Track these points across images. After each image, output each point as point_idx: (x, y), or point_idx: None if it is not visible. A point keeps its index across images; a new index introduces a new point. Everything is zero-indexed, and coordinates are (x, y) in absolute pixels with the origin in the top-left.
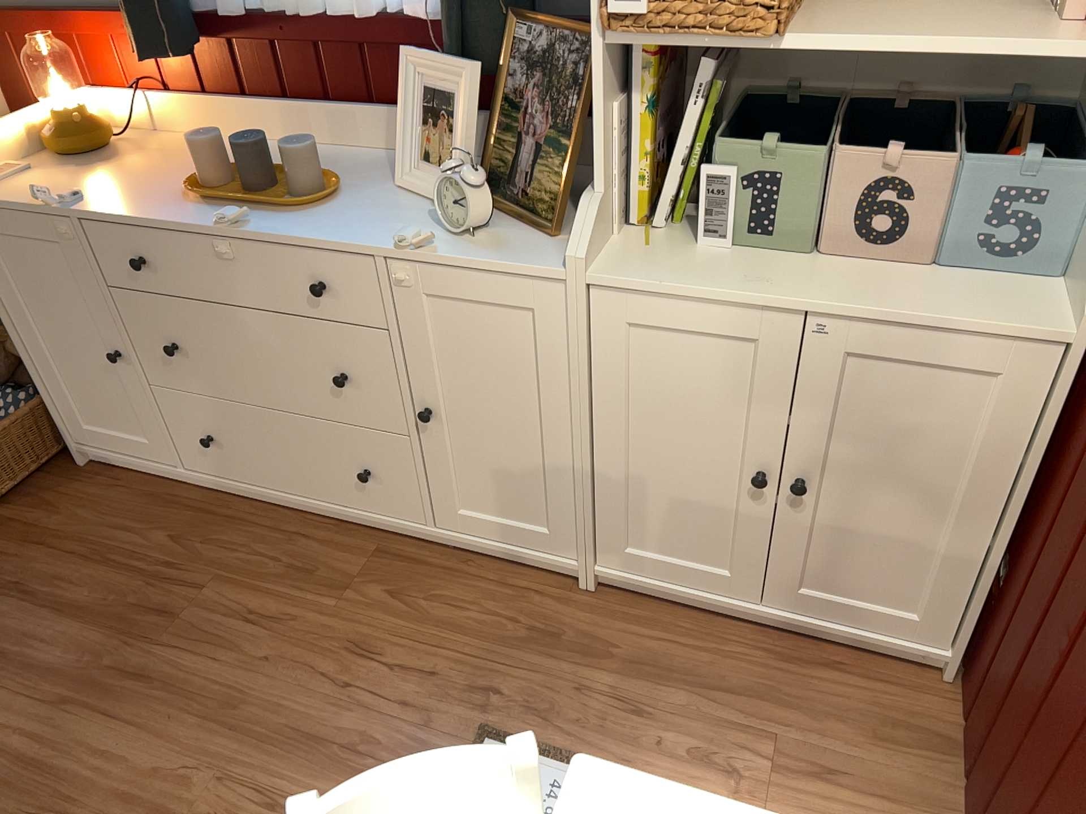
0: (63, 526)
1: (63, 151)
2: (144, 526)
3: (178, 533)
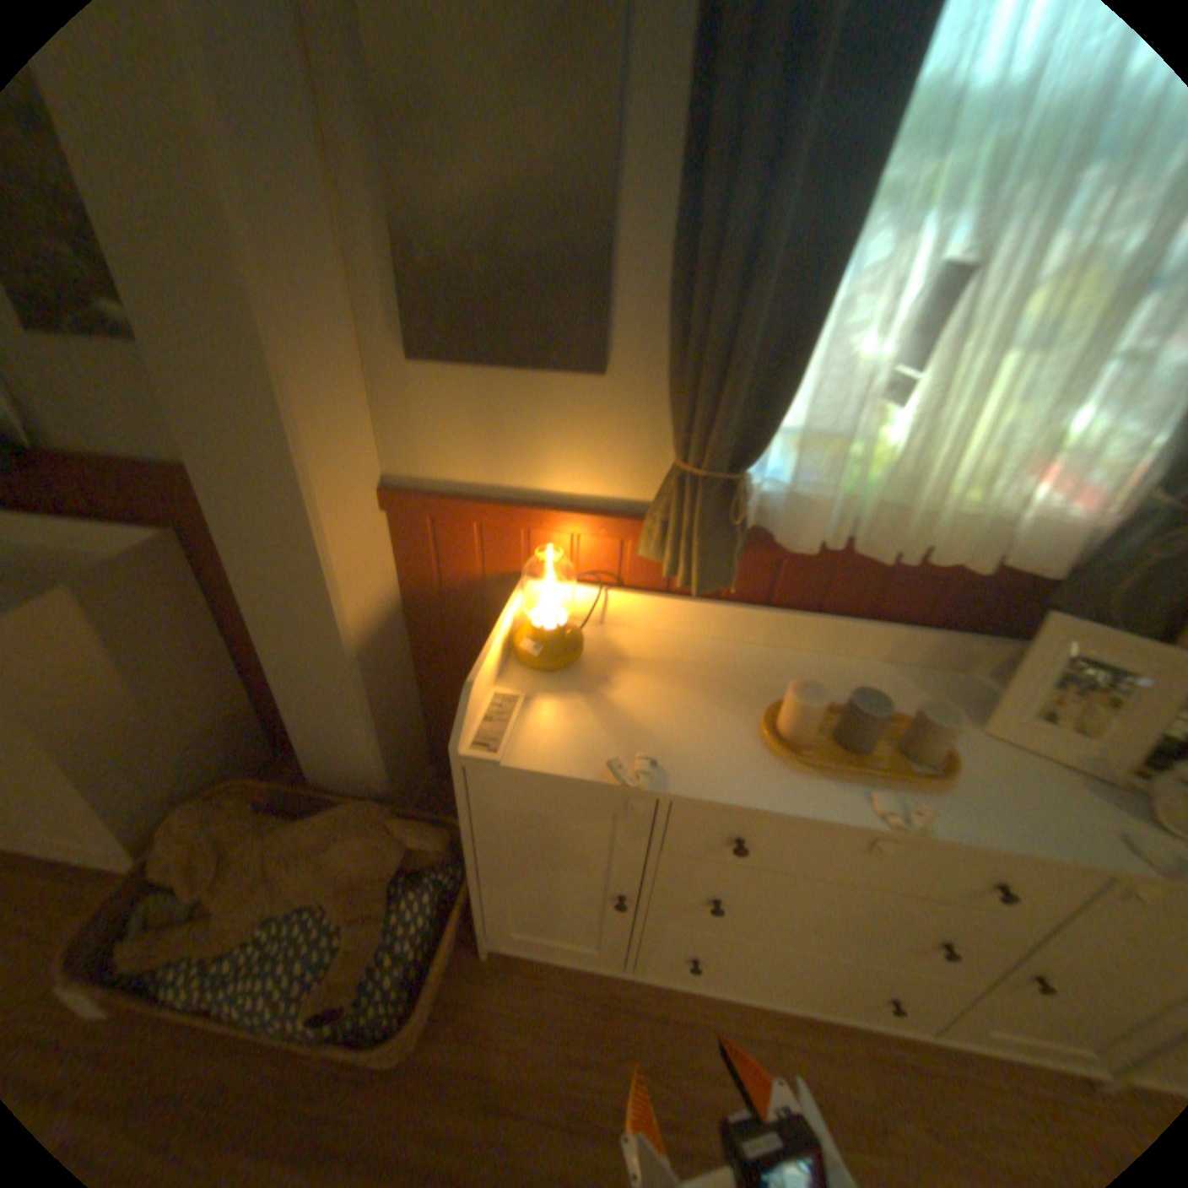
0: (503, 1080)
1: (542, 665)
2: (600, 1065)
3: (646, 1072)
